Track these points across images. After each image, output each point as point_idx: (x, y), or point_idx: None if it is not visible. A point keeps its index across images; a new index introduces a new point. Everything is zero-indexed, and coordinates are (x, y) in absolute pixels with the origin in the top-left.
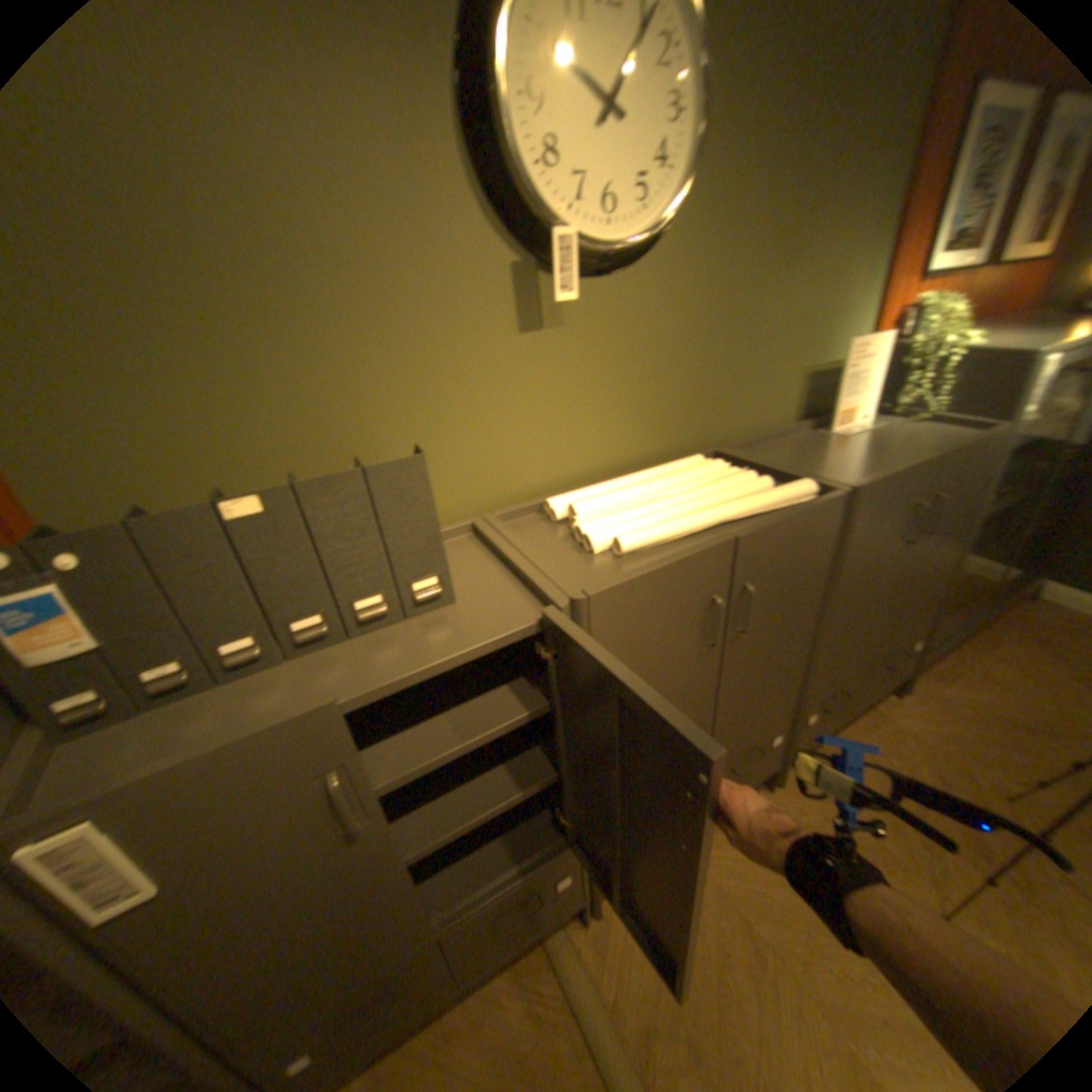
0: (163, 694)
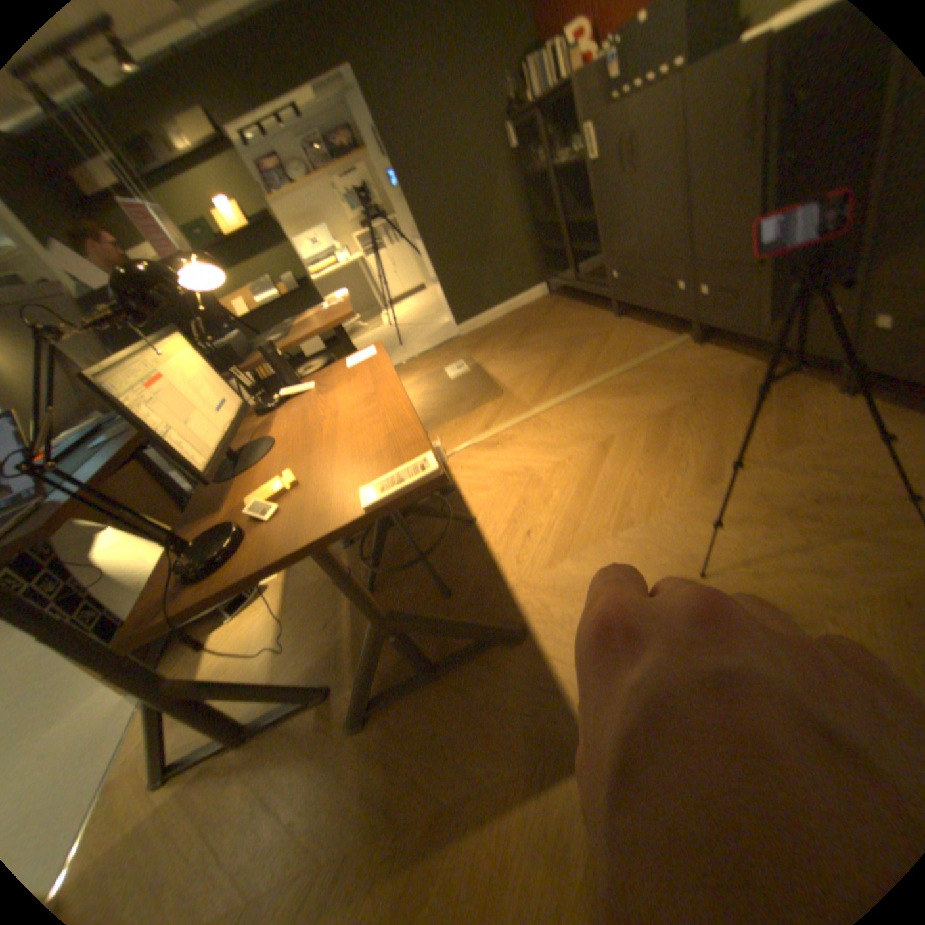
0: (626, 96)
